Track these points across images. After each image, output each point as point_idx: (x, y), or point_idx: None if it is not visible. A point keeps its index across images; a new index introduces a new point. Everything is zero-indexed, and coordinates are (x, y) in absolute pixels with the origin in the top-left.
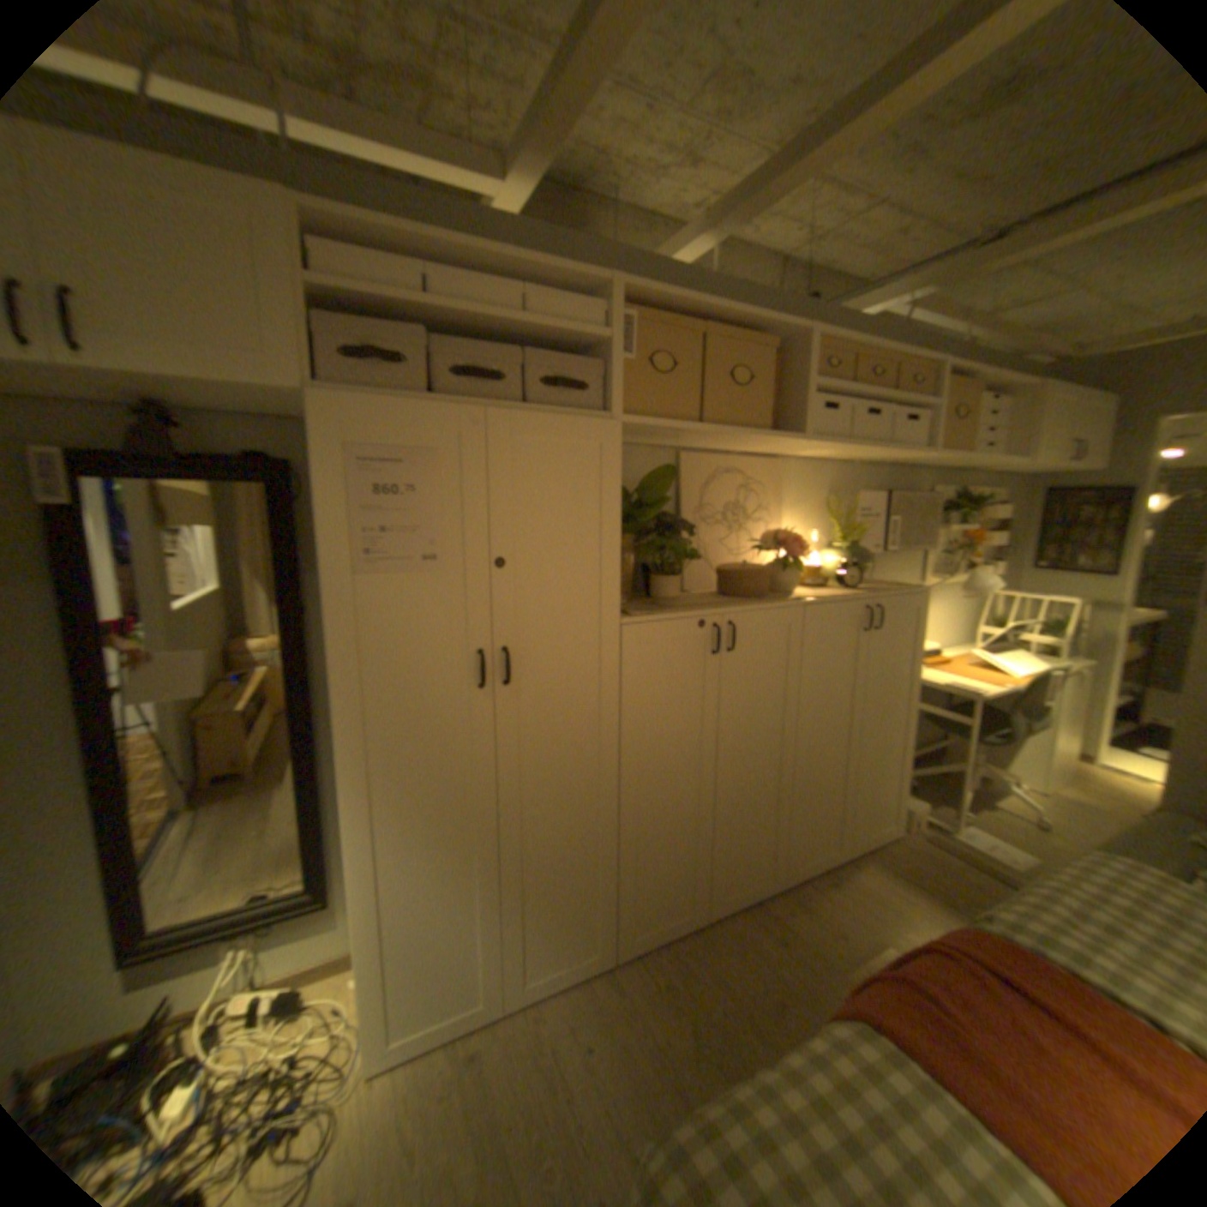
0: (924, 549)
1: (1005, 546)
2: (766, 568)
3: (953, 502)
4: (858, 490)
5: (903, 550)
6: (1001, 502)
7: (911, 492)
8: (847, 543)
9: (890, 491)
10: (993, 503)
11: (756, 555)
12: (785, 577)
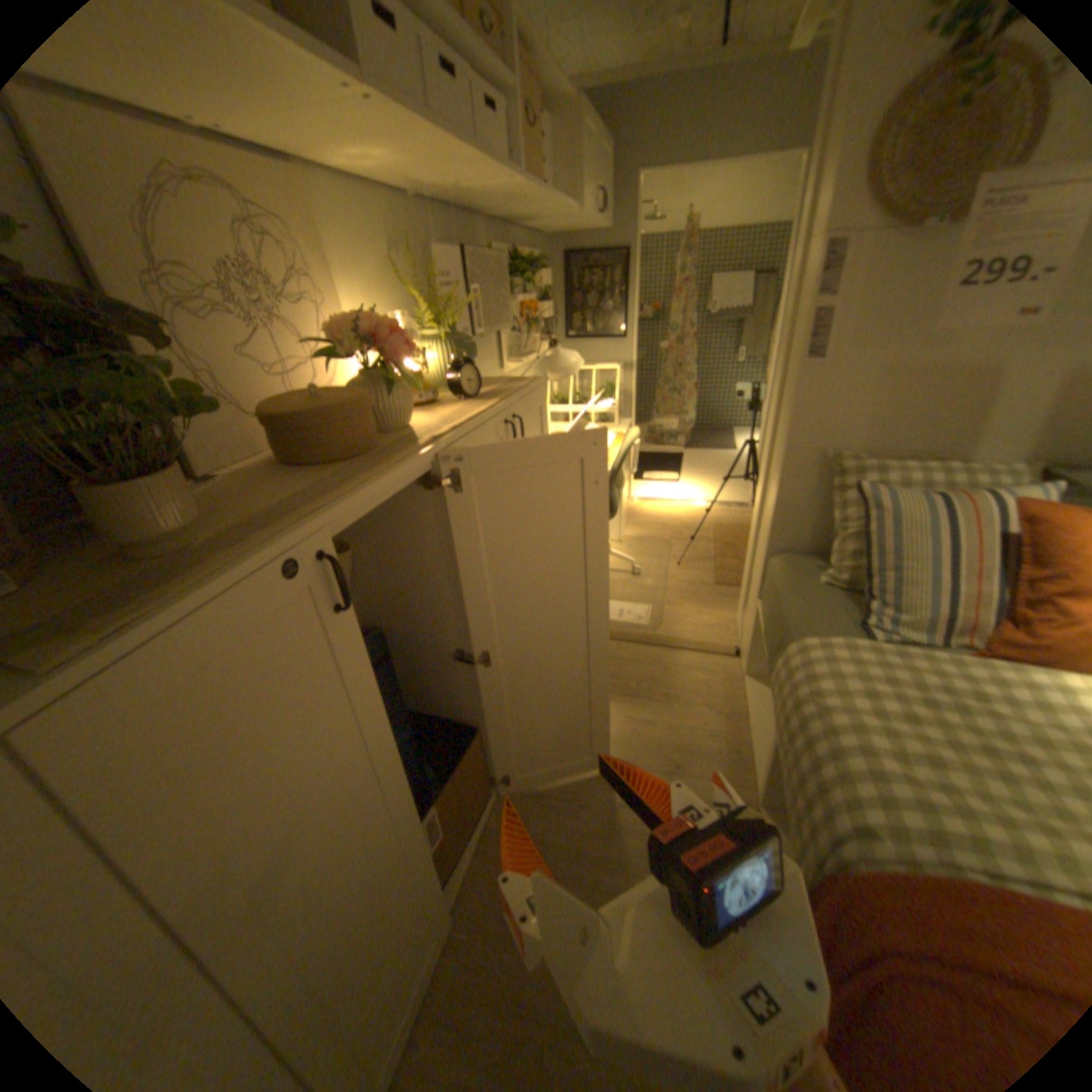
0: (504, 326)
1: (548, 316)
2: (359, 387)
3: (510, 264)
4: (423, 242)
5: (489, 330)
6: (543, 264)
7: (474, 248)
8: (439, 325)
9: (455, 245)
10: (536, 267)
11: (322, 363)
12: (394, 399)
